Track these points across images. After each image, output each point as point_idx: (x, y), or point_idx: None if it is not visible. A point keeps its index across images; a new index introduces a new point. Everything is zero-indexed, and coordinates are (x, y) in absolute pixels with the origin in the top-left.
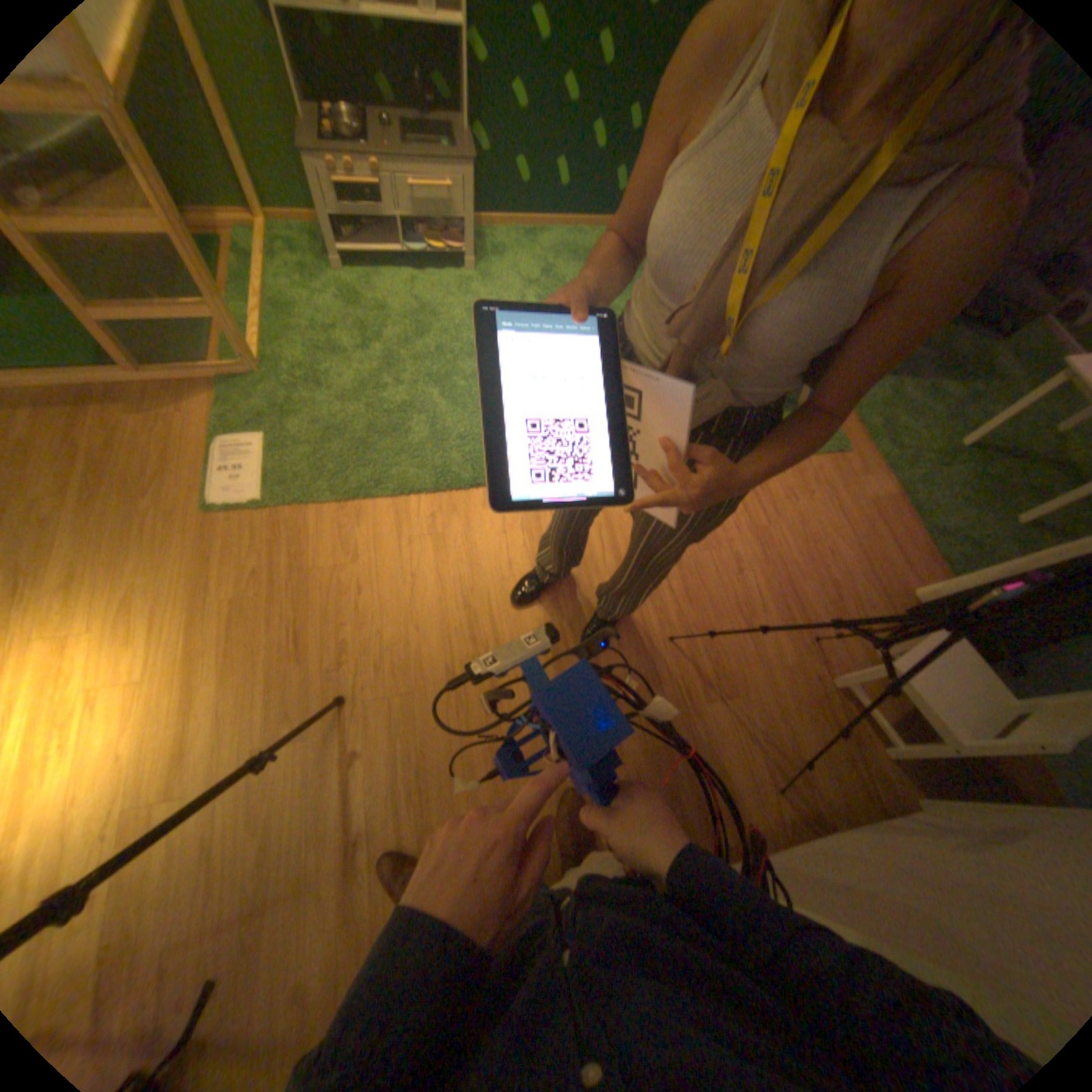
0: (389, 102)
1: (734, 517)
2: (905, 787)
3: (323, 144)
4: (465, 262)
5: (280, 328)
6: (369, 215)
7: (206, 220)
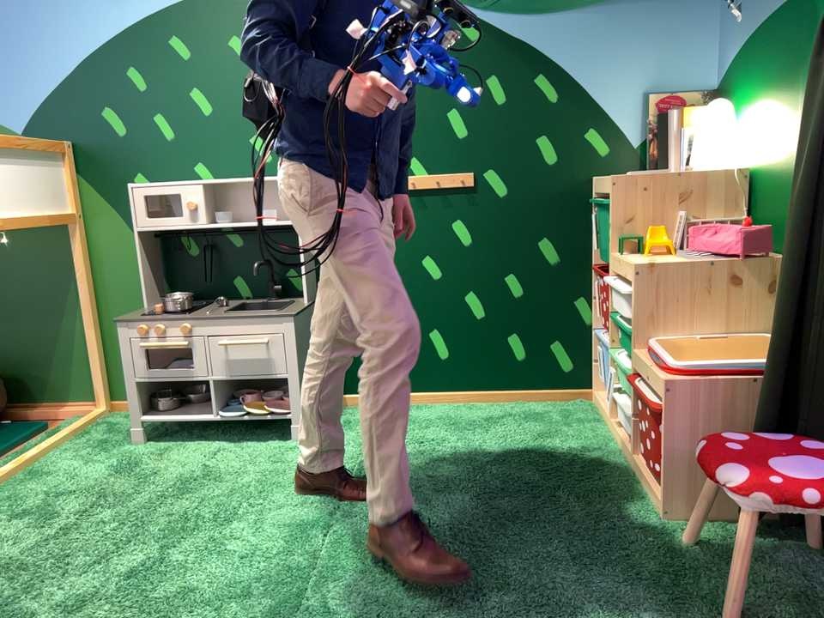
0: (238, 294)
1: None
2: None
3: (139, 316)
4: (292, 431)
5: (5, 494)
6: (192, 388)
7: (45, 411)
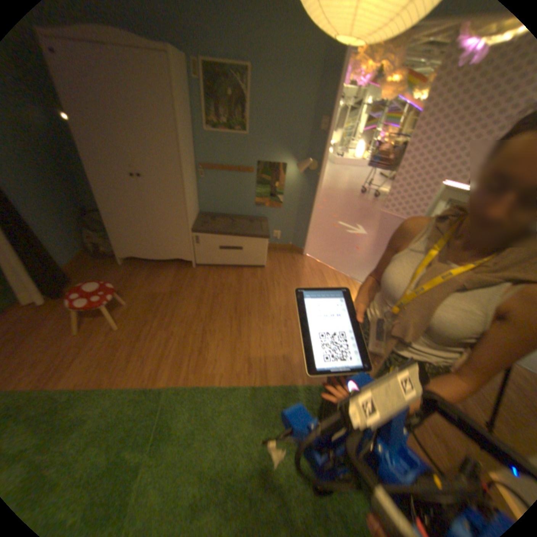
0: None
1: (81, 356)
2: (116, 268)
3: None
4: None
5: None
6: None
7: None
